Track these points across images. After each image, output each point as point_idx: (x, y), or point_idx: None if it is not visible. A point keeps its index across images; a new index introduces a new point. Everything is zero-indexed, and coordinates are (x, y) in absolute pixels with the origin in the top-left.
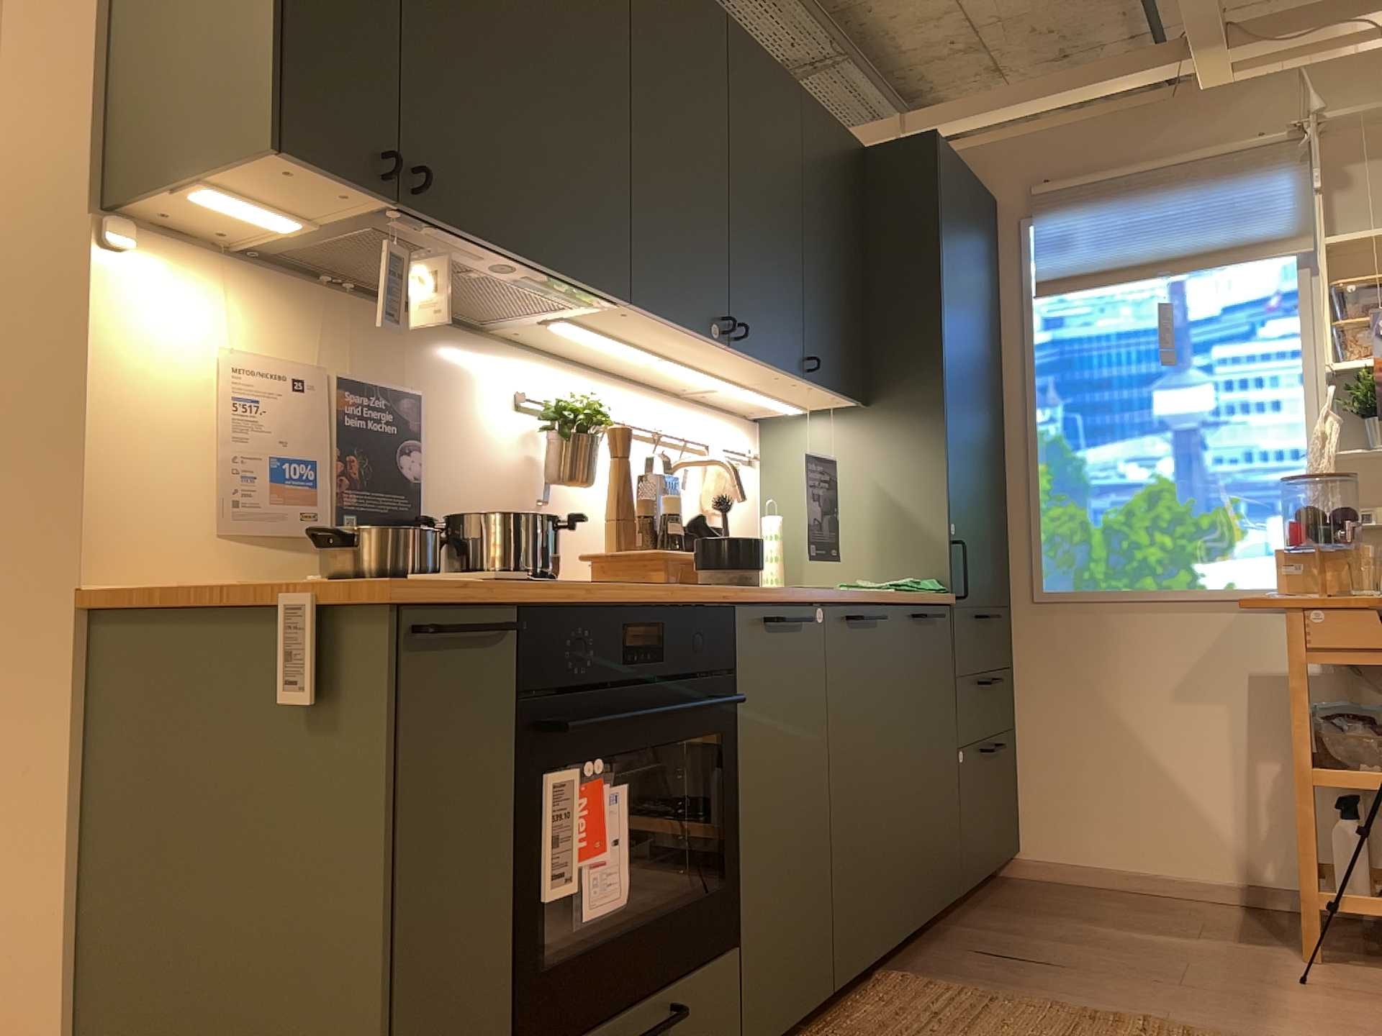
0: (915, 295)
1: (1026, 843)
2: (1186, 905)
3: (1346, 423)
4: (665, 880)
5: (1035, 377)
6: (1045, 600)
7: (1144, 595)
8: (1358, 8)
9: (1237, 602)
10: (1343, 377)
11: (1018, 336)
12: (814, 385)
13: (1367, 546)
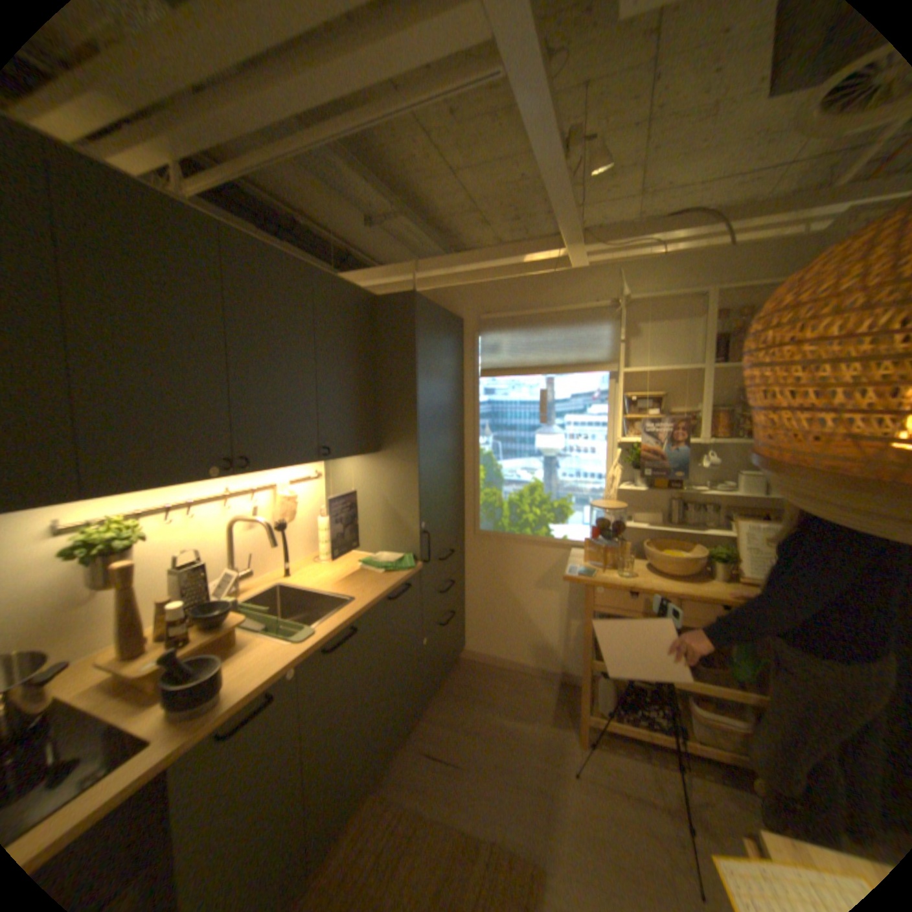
0: (403, 392)
1: (467, 645)
2: (533, 686)
3: (625, 464)
4: None
5: (479, 420)
6: (479, 534)
7: (524, 538)
8: (656, 229)
9: (567, 546)
10: (626, 440)
11: (471, 397)
12: (331, 460)
13: (628, 545)
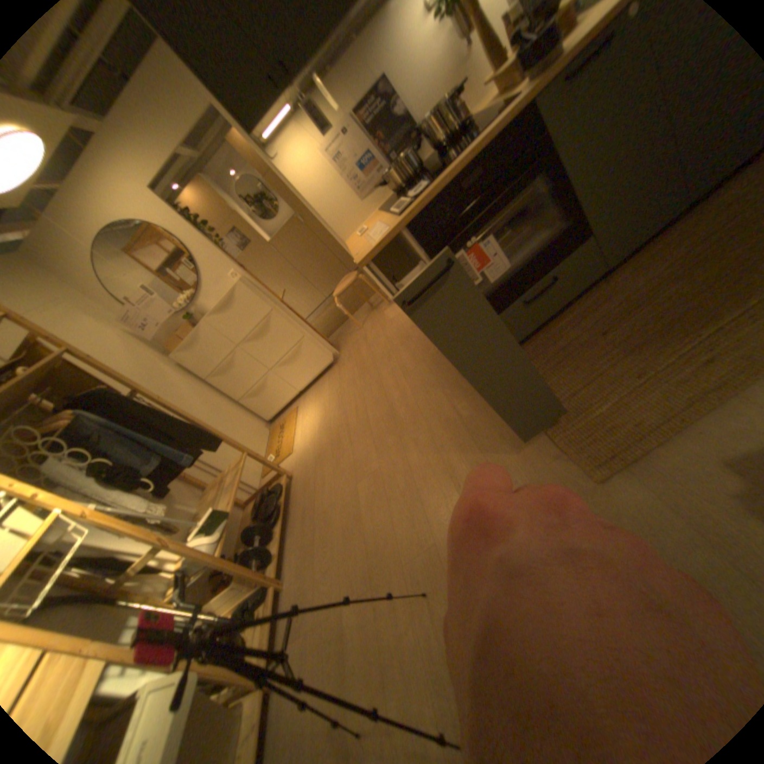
0: None
1: None
2: None
3: None
4: (551, 224)
5: None
6: None
7: None
8: None
9: None
10: None
11: None
12: None
13: None
